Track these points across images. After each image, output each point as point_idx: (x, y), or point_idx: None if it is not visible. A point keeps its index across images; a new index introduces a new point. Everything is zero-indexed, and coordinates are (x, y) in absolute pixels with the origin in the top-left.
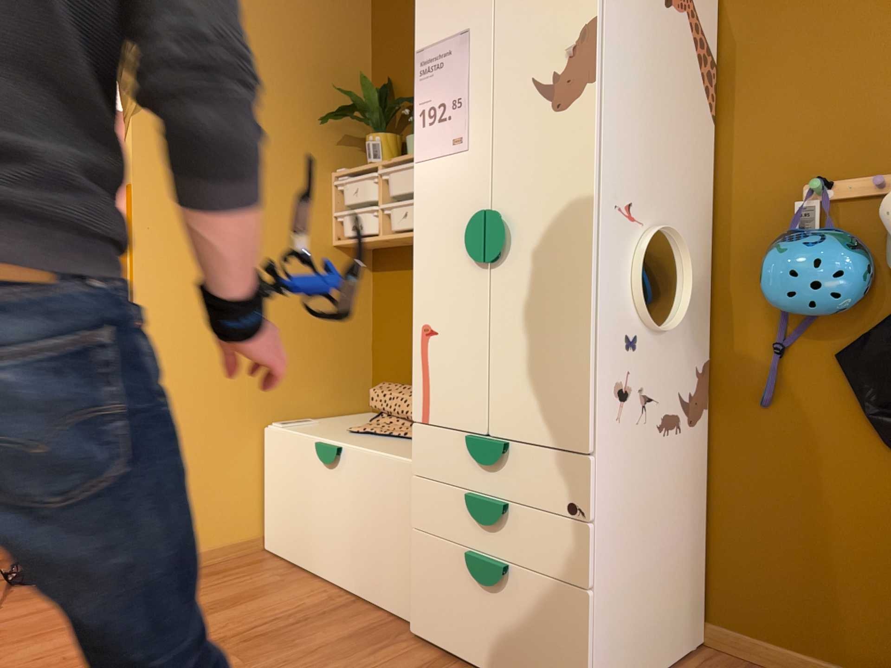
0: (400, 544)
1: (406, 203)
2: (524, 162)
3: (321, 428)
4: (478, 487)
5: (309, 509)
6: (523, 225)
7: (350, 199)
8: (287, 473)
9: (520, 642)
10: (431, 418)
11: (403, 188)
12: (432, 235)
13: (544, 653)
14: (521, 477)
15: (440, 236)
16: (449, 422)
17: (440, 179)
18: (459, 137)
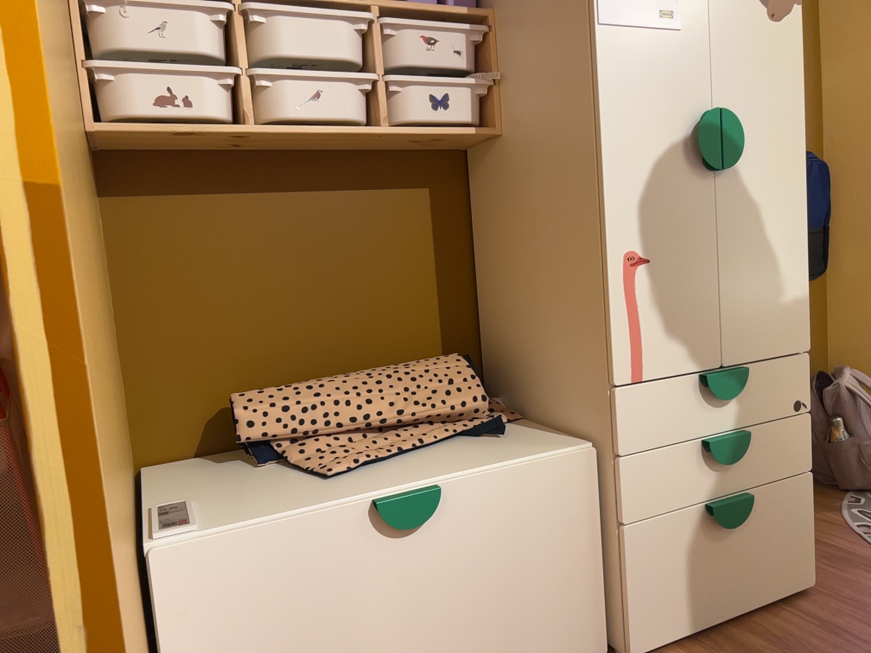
0: (573, 568)
1: (326, 77)
2: (744, 65)
3: (259, 499)
4: (710, 429)
5: (352, 640)
6: (747, 134)
7: (146, 42)
8: (267, 612)
9: (761, 559)
10: (647, 372)
11: (306, 51)
12: (634, 132)
13: (781, 552)
14: (754, 396)
15: (646, 134)
16: (673, 368)
17: (643, 59)
18: (668, 10)
